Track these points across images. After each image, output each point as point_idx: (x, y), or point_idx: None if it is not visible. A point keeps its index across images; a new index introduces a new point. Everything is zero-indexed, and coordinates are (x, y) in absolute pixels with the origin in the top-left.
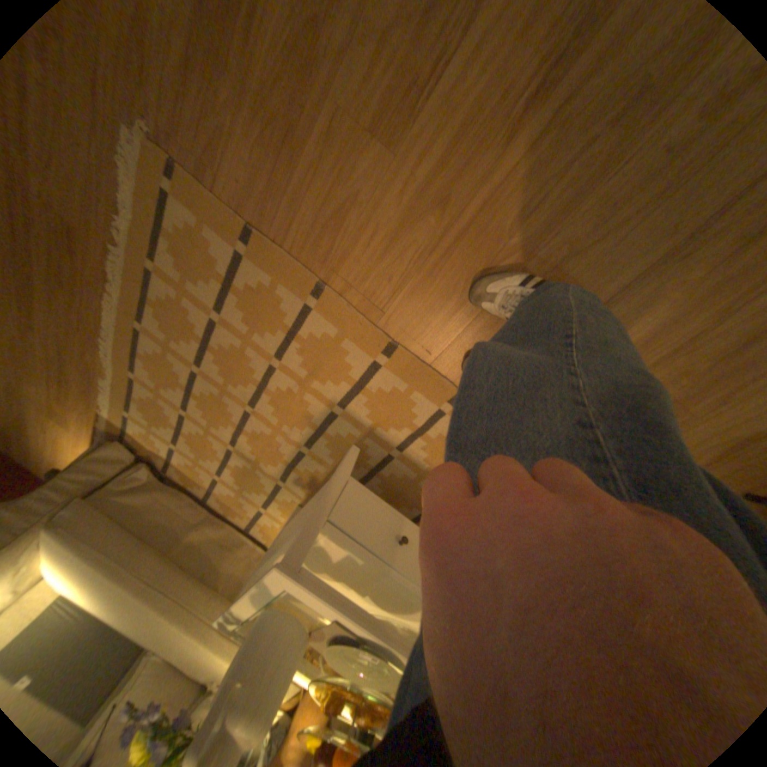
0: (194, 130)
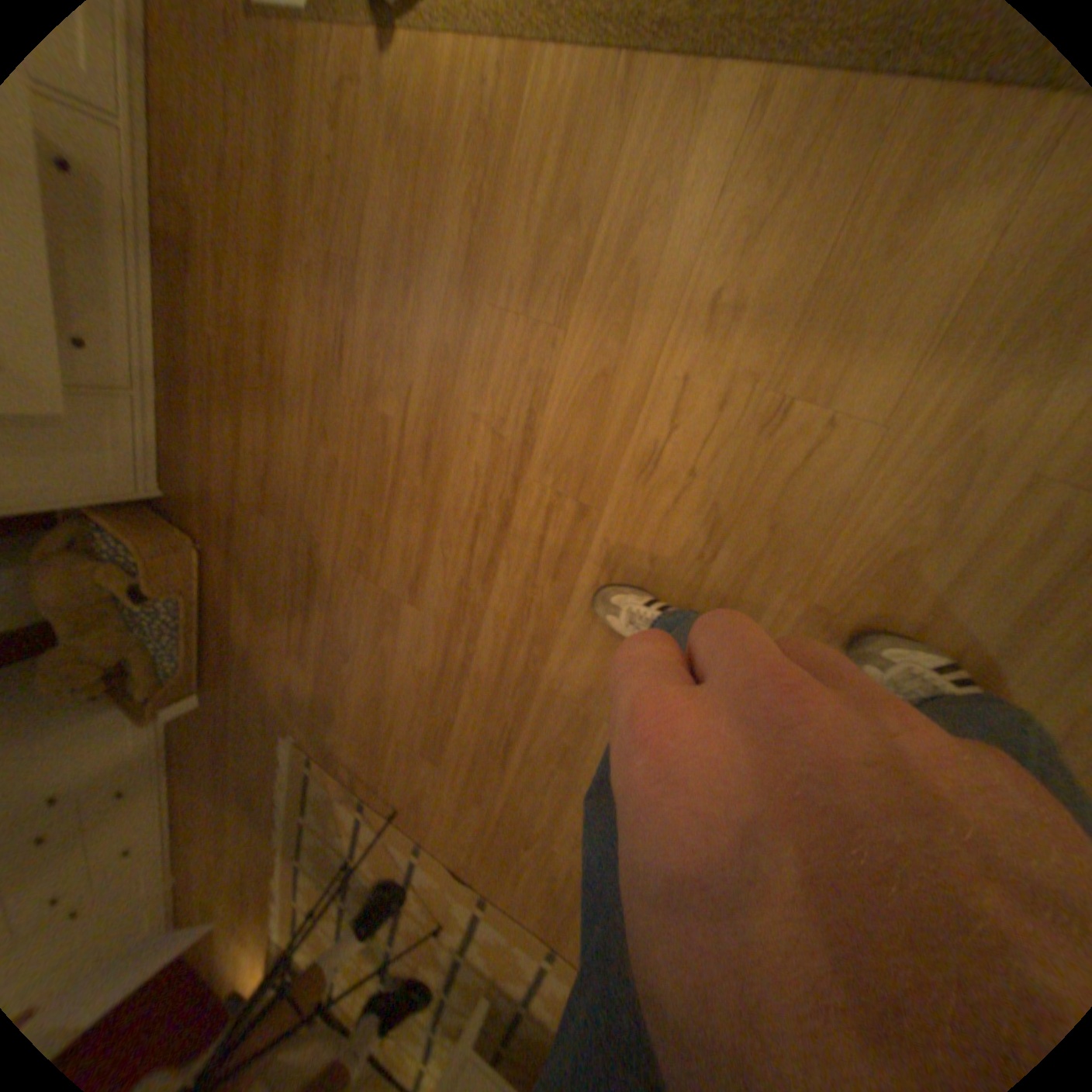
0: (317, 743)
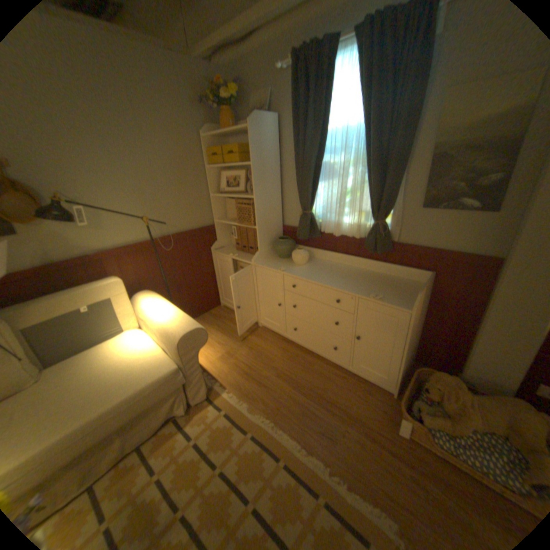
0: None
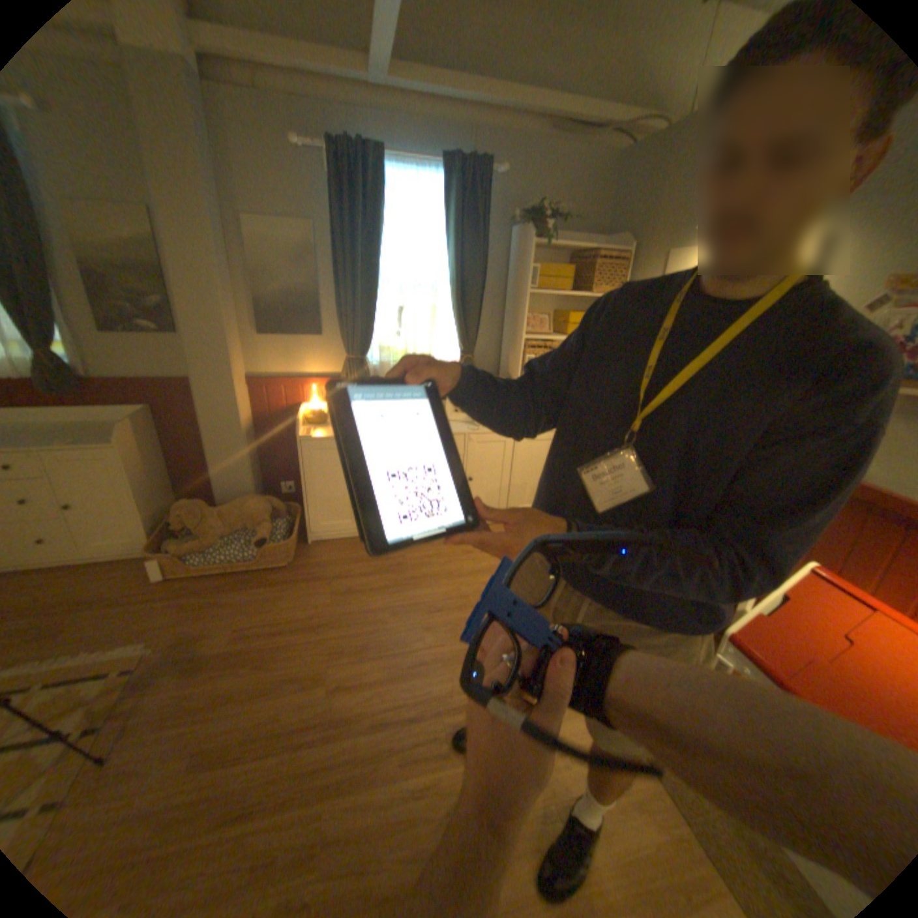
0: (155, 678)
